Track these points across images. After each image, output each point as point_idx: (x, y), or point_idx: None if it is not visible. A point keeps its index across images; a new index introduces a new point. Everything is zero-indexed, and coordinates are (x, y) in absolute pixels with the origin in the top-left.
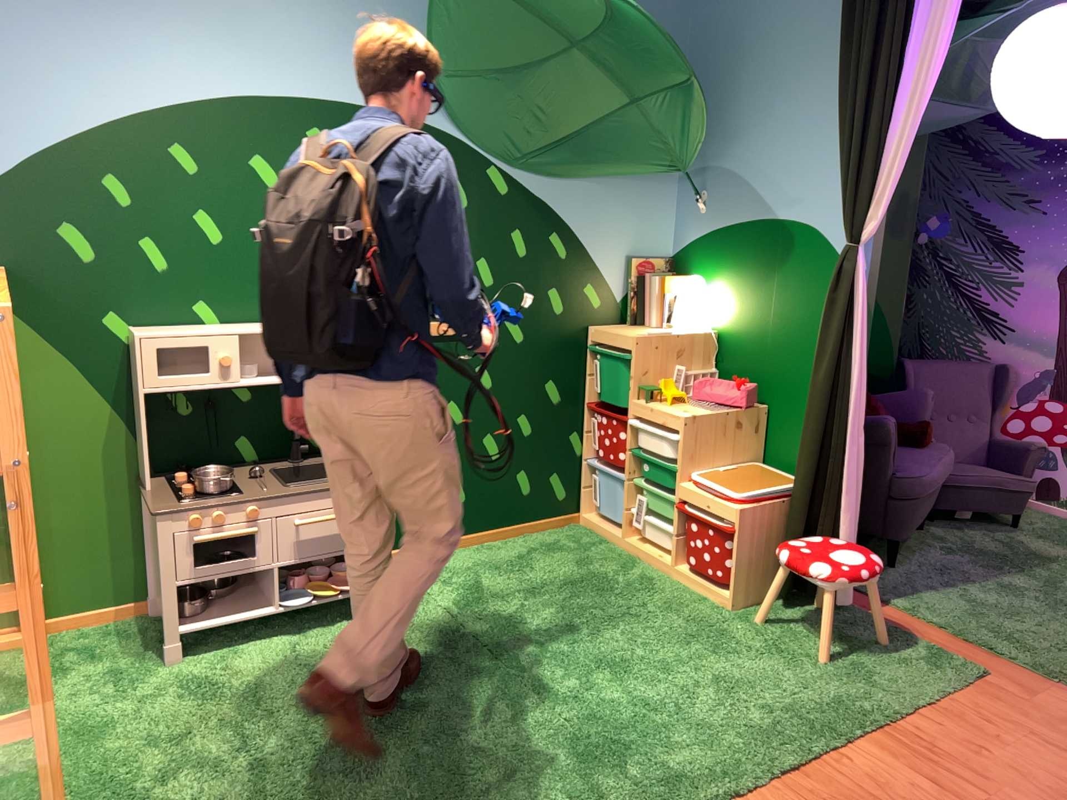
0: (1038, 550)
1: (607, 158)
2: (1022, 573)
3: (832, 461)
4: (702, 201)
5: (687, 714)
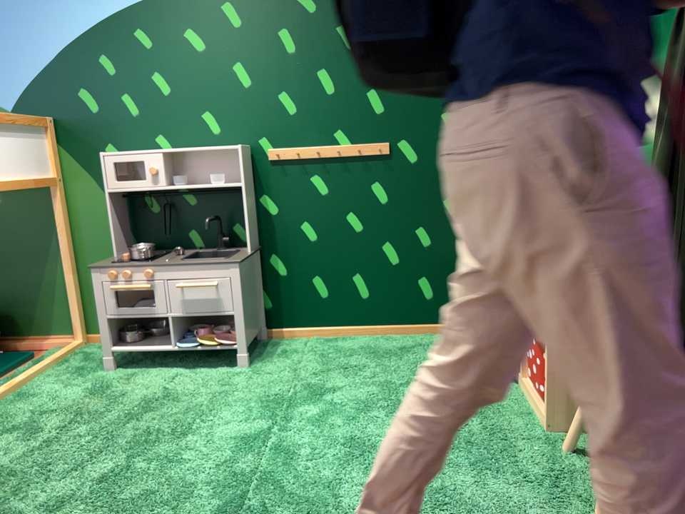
0: None
1: None
2: None
3: None
4: None
5: None
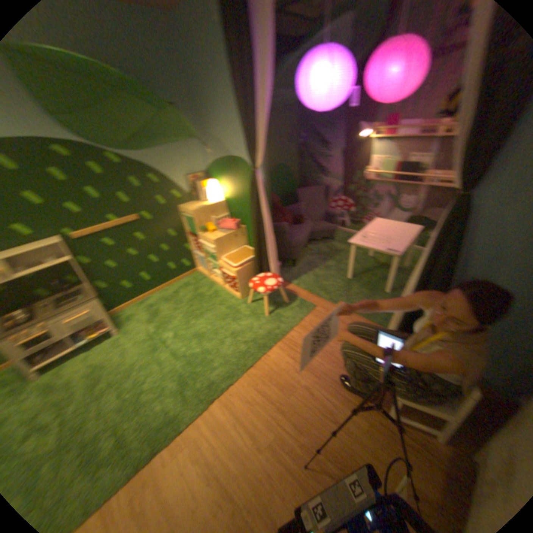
0: (341, 249)
1: (159, 135)
2: (335, 261)
3: (265, 249)
4: (208, 146)
5: (219, 357)
